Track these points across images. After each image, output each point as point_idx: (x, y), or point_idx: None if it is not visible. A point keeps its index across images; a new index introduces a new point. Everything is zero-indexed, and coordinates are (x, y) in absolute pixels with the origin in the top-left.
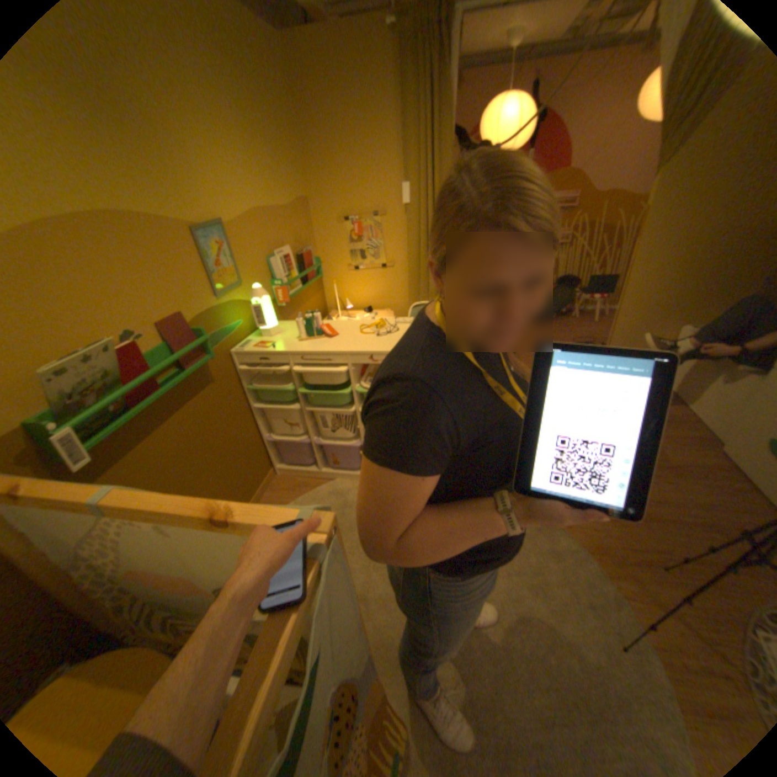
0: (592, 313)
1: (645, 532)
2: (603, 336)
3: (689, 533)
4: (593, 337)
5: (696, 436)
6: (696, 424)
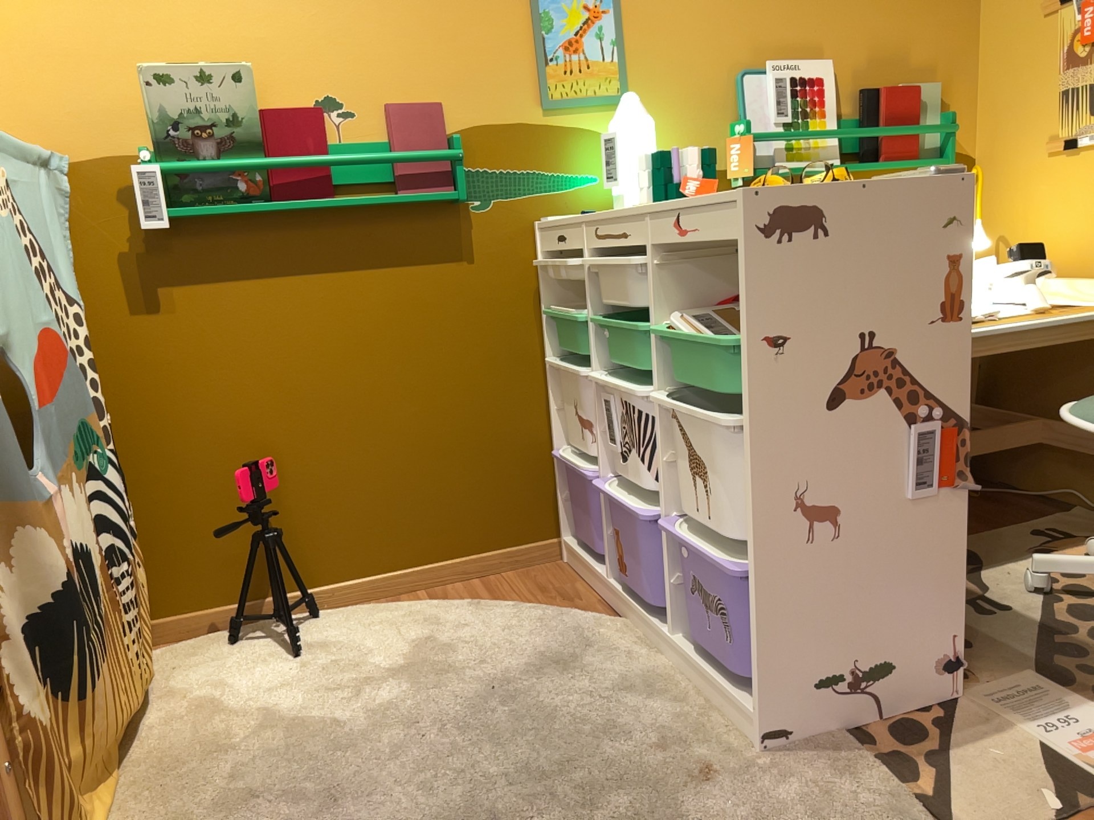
0: None
1: None
2: None
3: None
4: None
5: None
6: None
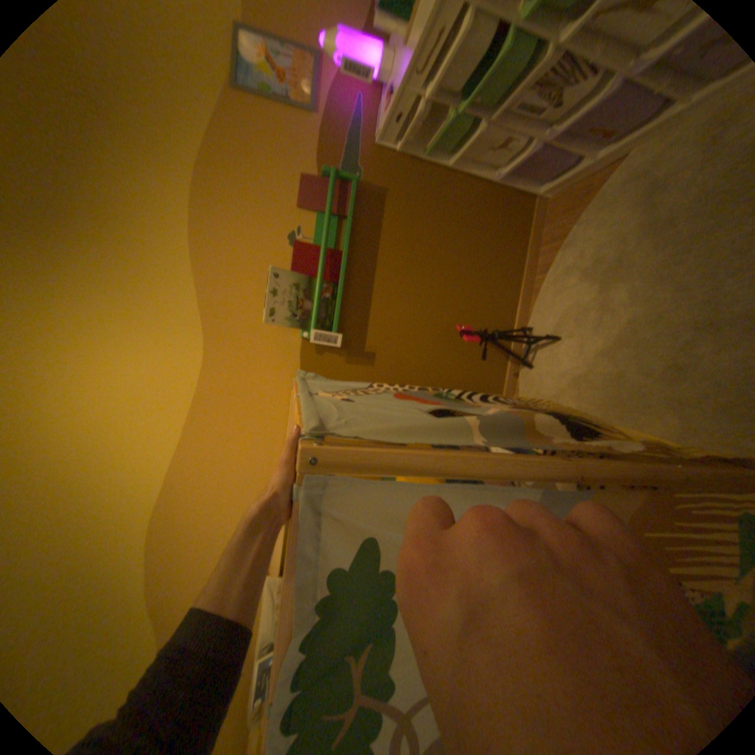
0: None
1: None
2: None
3: None
4: None
5: None
6: None
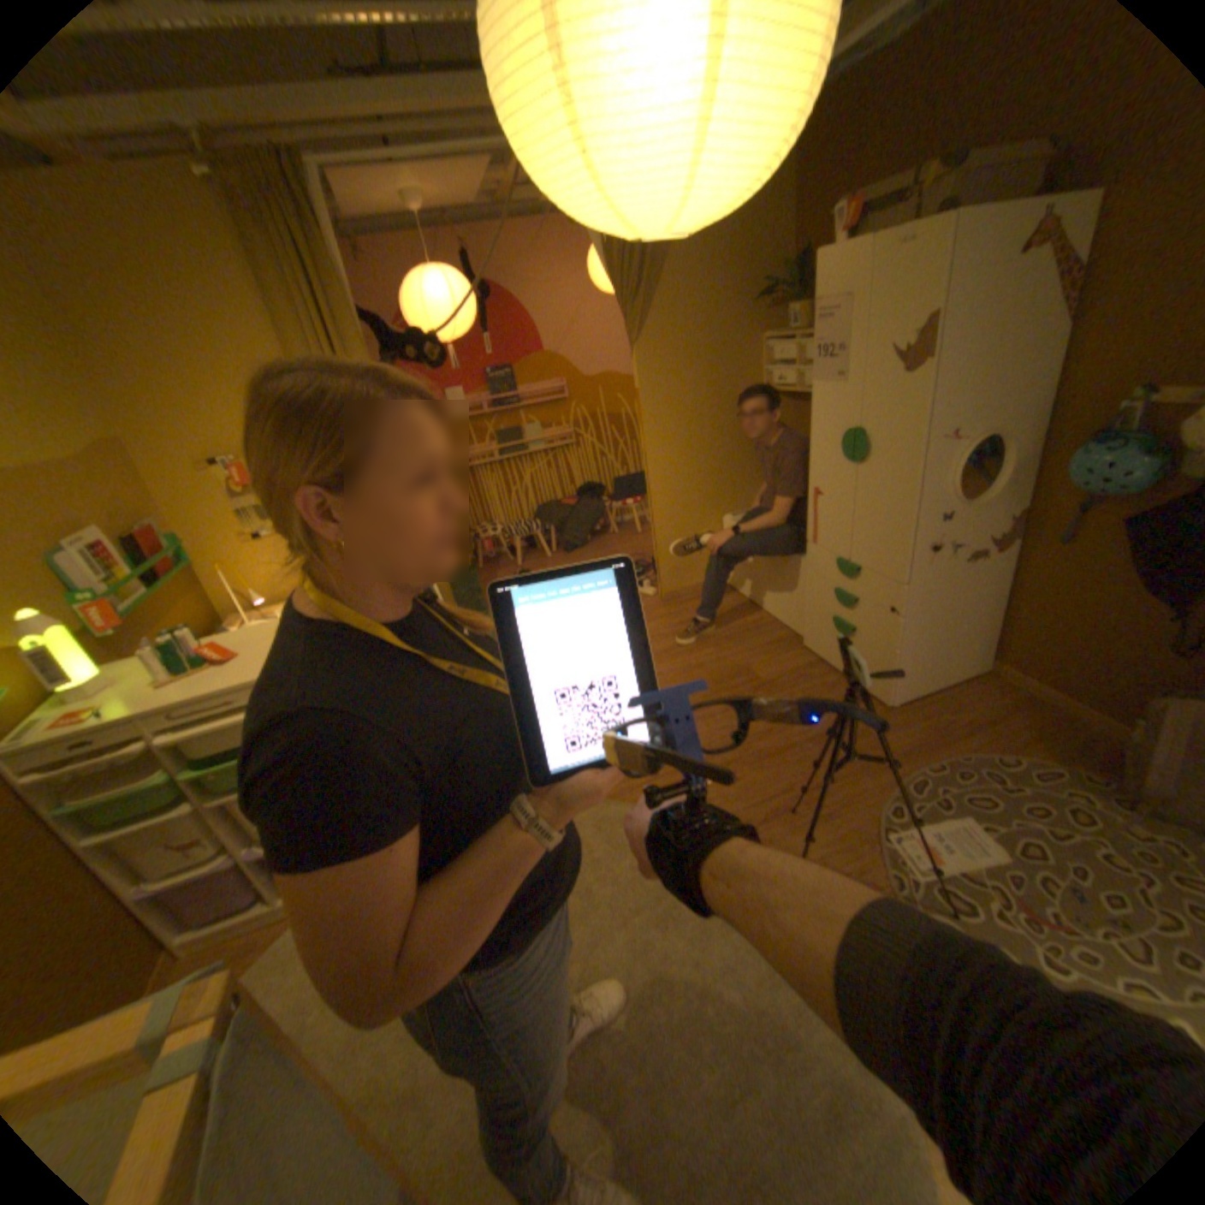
0: (632, 524)
1: (760, 776)
2: (652, 550)
3: (801, 756)
4: (641, 554)
5: (775, 639)
6: (772, 625)
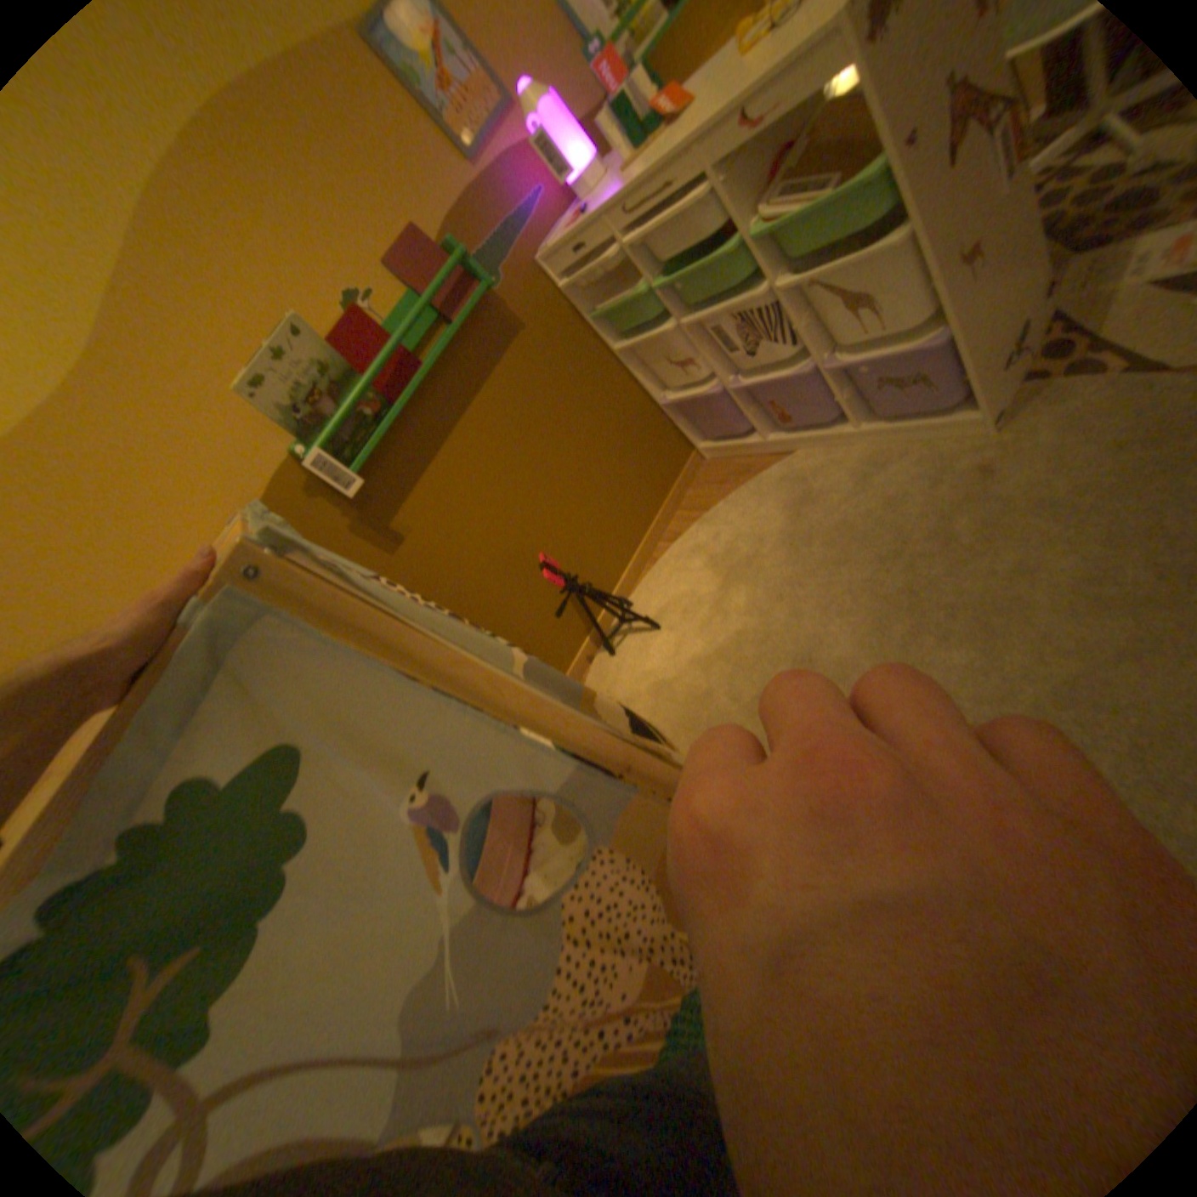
0: None
1: None
2: None
3: None
4: None
5: None
6: None
